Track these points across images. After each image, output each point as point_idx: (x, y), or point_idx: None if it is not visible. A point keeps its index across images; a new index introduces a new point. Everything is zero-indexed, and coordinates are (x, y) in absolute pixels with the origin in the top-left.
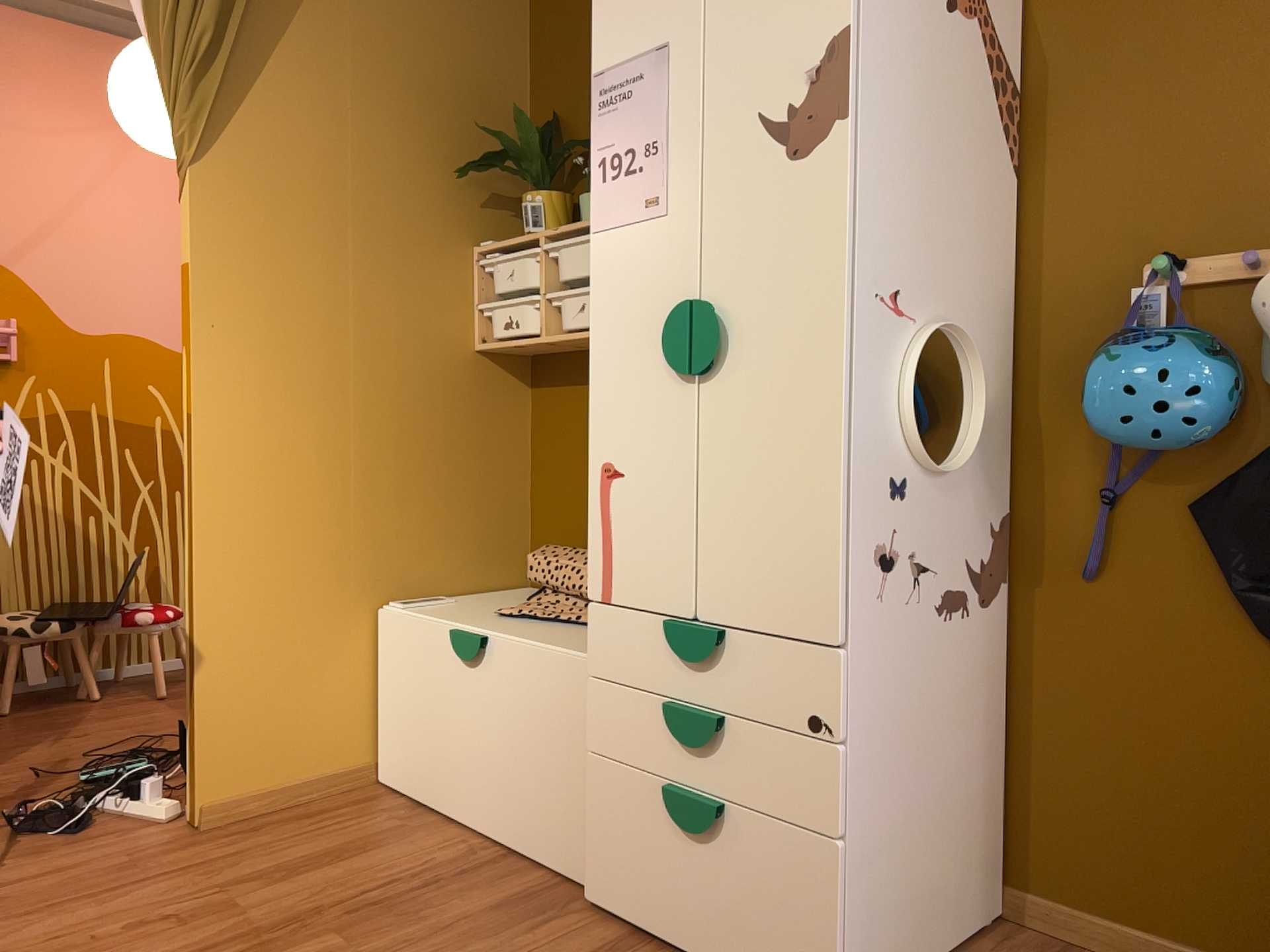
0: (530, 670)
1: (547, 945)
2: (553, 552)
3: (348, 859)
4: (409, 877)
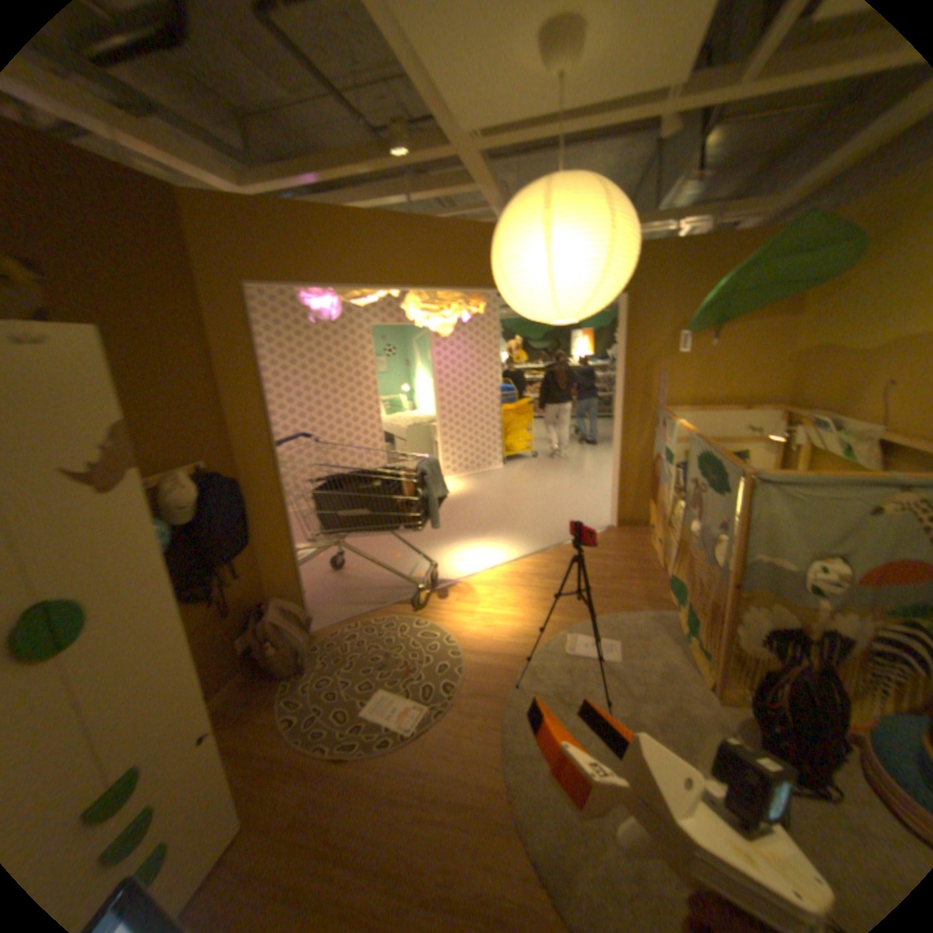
0: None
1: None
2: None
3: None
4: None
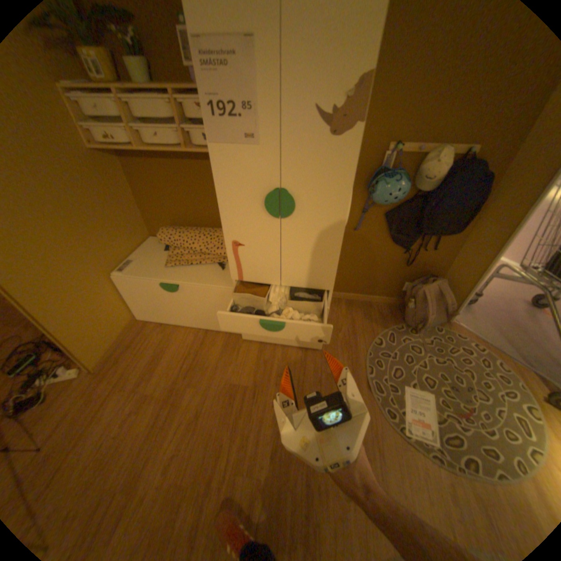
0: (203, 292)
1: (245, 358)
2: (168, 233)
3: (161, 357)
4: (187, 355)
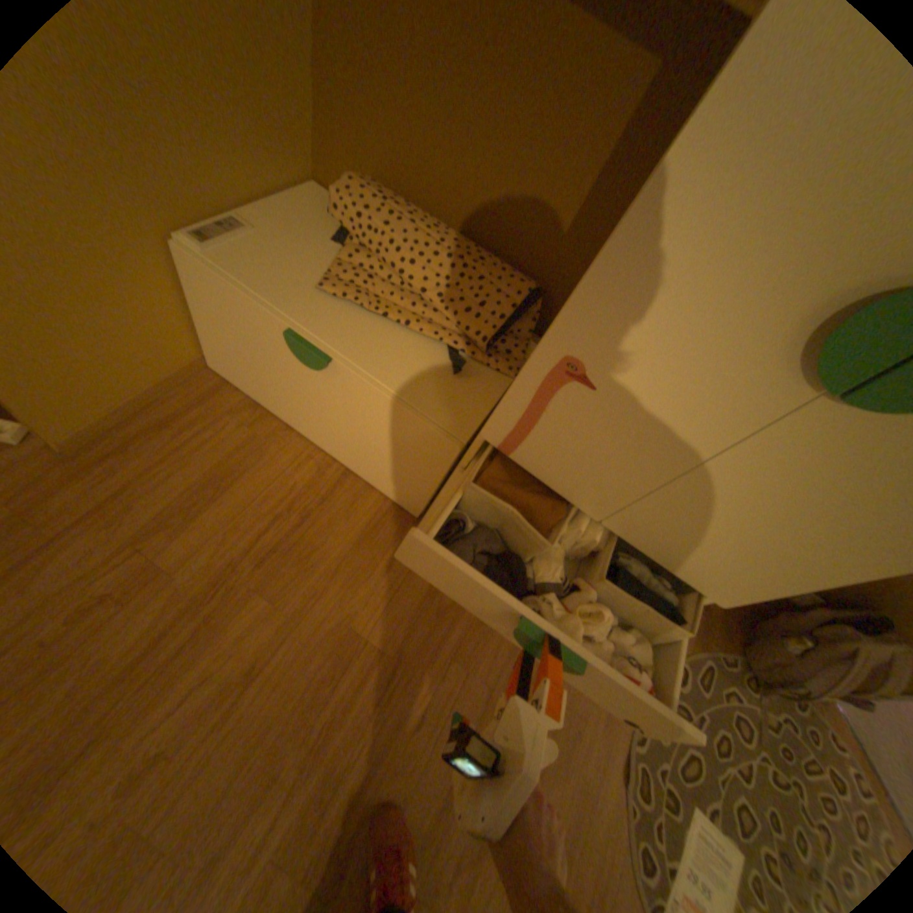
0: (384, 408)
1: (404, 580)
2: (363, 197)
3: (229, 489)
4: (287, 510)
